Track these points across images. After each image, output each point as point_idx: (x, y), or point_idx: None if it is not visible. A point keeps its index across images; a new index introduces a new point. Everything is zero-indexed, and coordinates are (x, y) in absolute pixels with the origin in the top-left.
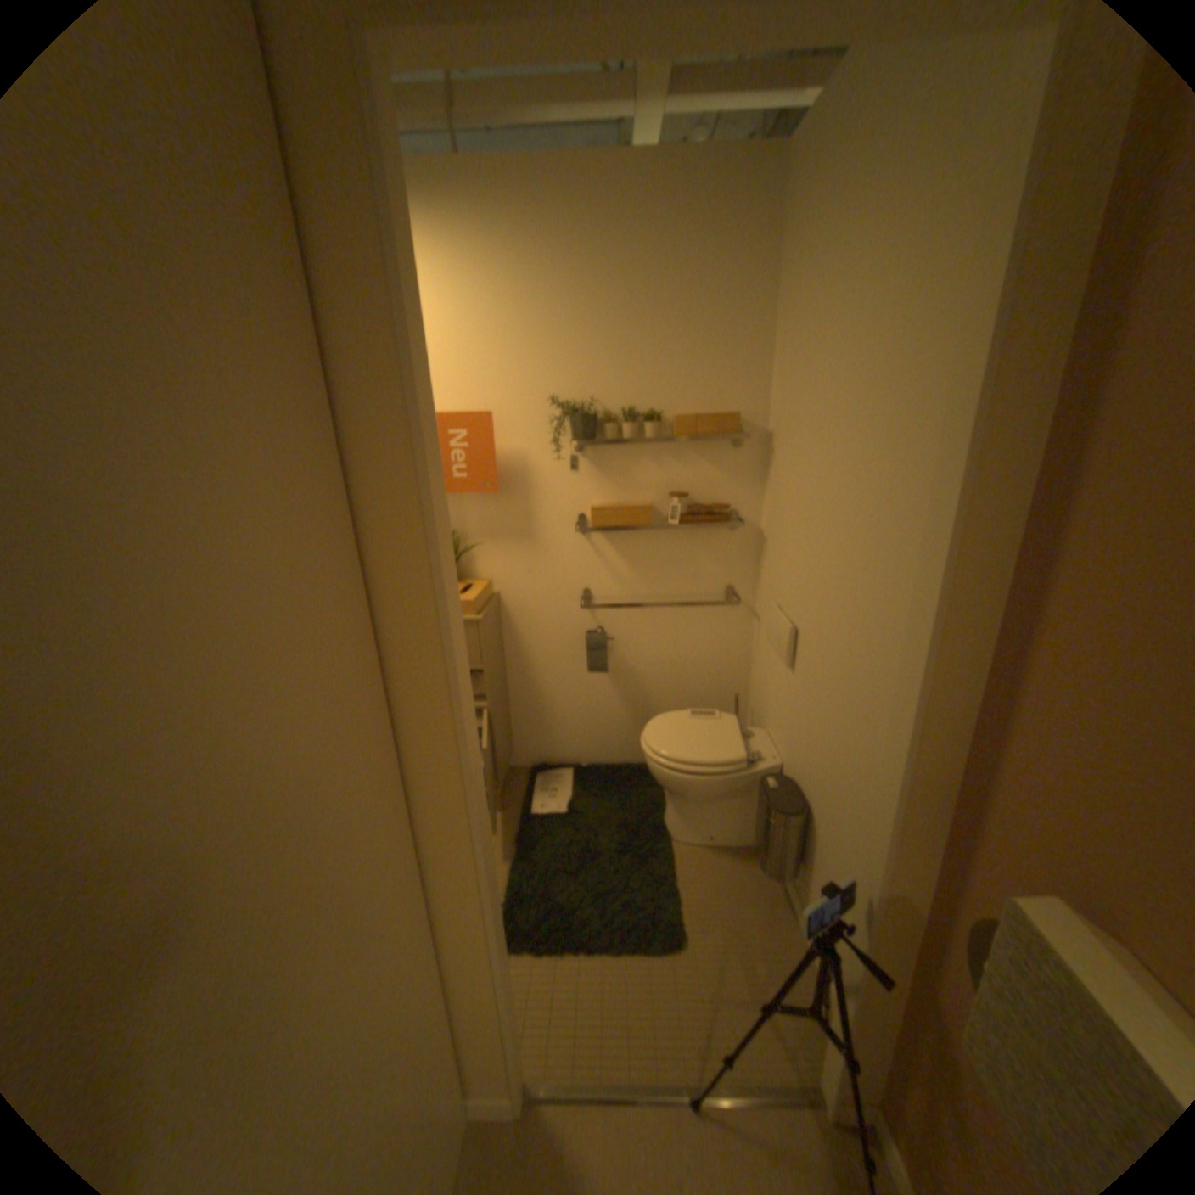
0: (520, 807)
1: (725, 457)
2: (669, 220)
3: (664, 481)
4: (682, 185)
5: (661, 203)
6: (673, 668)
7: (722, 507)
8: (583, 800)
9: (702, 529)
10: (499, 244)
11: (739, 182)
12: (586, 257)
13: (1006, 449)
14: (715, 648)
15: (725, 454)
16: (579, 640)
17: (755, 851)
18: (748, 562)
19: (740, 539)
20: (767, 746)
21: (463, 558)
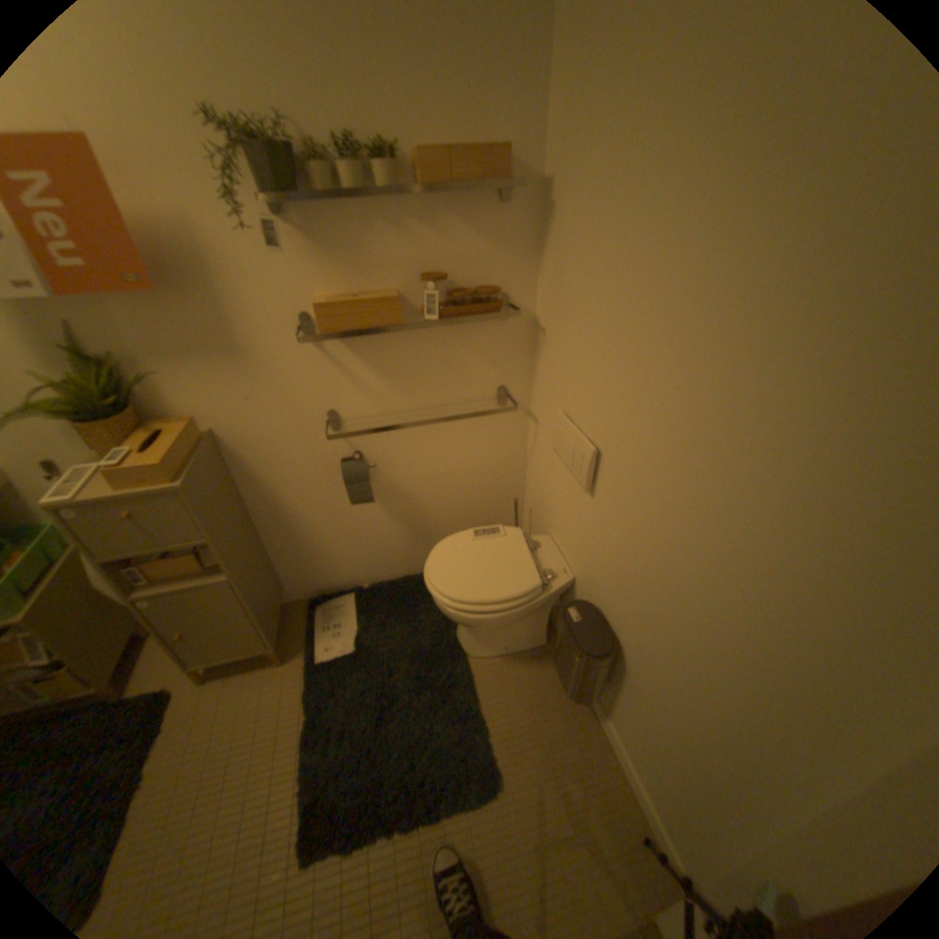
0: (301, 653)
1: (488, 215)
2: None
3: (411, 255)
4: None
5: None
6: (446, 479)
7: (489, 288)
8: (369, 631)
9: (465, 320)
10: None
11: None
12: None
13: None
14: (488, 453)
15: (489, 210)
16: (333, 468)
17: (546, 648)
18: (520, 355)
19: (511, 329)
20: (555, 556)
21: (136, 389)
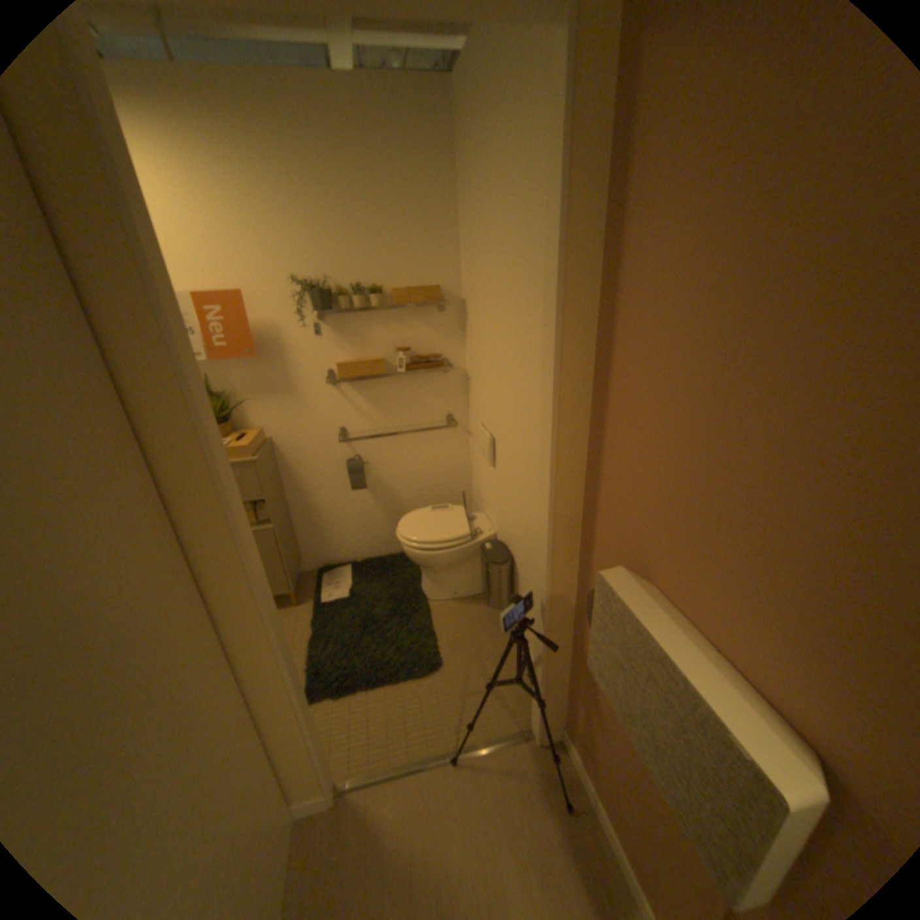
0: (311, 600)
1: (433, 319)
2: (367, 133)
3: (391, 340)
4: (374, 105)
5: (359, 119)
6: (416, 479)
7: (436, 357)
8: (360, 585)
9: (423, 374)
10: (225, 146)
11: (417, 106)
12: (303, 160)
13: (581, 302)
14: (444, 460)
15: (433, 317)
16: (341, 467)
17: (484, 595)
18: (459, 396)
19: (452, 380)
20: (485, 523)
21: (234, 413)
